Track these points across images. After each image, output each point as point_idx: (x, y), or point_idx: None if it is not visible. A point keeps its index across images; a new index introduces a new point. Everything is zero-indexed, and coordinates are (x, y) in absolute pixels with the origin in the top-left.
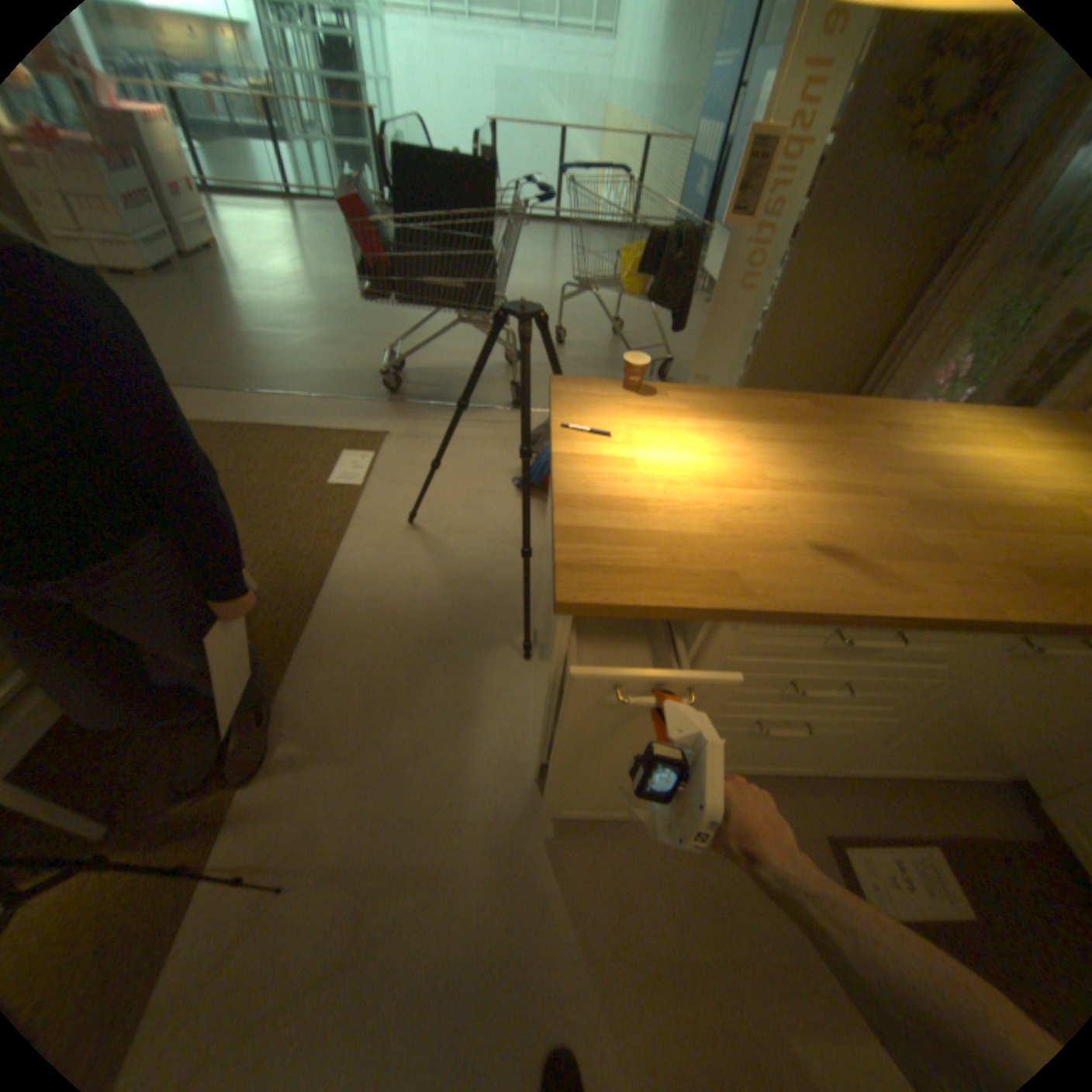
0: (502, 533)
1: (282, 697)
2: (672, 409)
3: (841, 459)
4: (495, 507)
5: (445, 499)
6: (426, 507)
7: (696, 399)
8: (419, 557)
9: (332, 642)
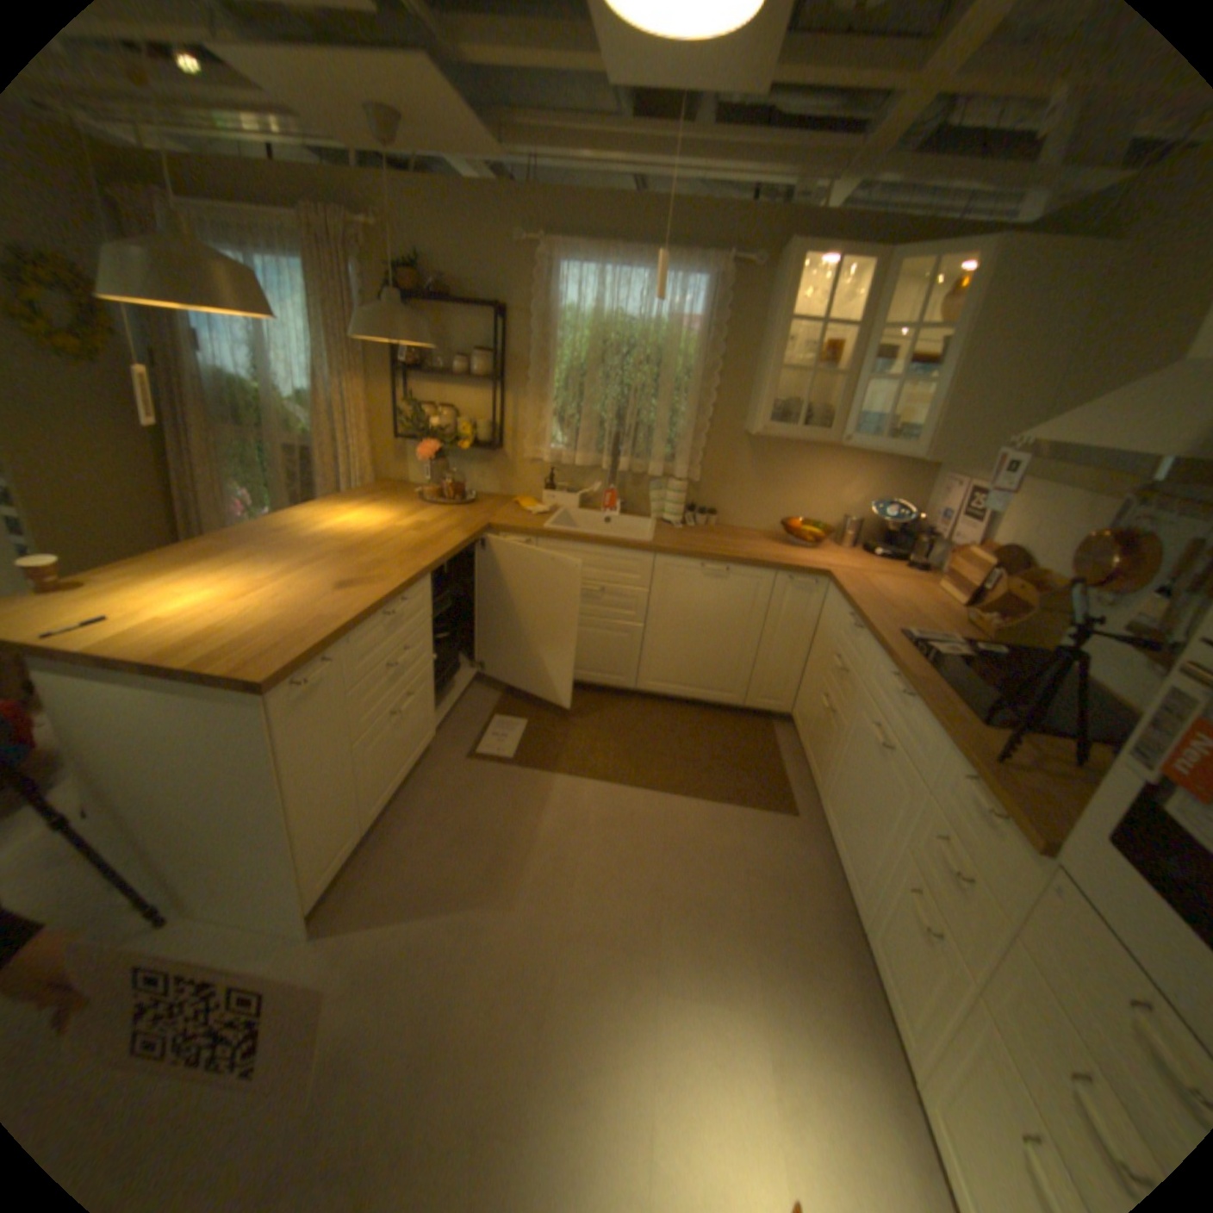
0: None
1: None
2: (122, 584)
3: (281, 554)
4: None
5: None
6: None
7: (128, 571)
8: None
9: None
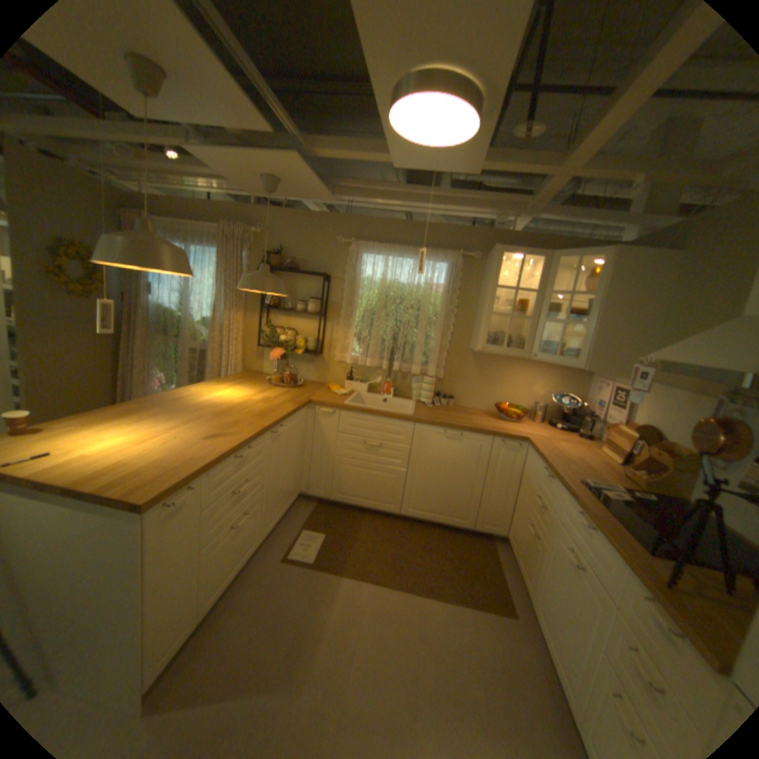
0: None
1: None
2: (67, 431)
3: (175, 415)
4: None
5: None
6: None
7: (73, 423)
8: None
9: None
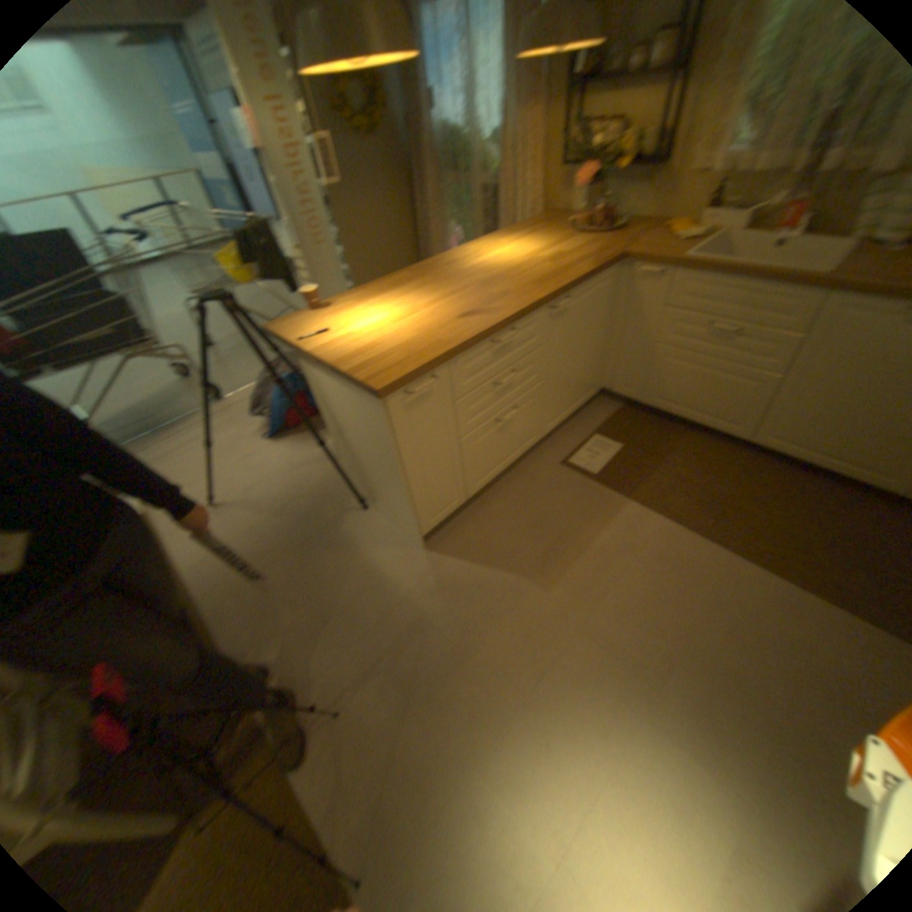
0: (287, 465)
1: (229, 648)
2: (349, 305)
3: (443, 284)
4: (268, 455)
5: (227, 475)
6: (217, 488)
7: (356, 296)
8: (244, 514)
9: (232, 597)
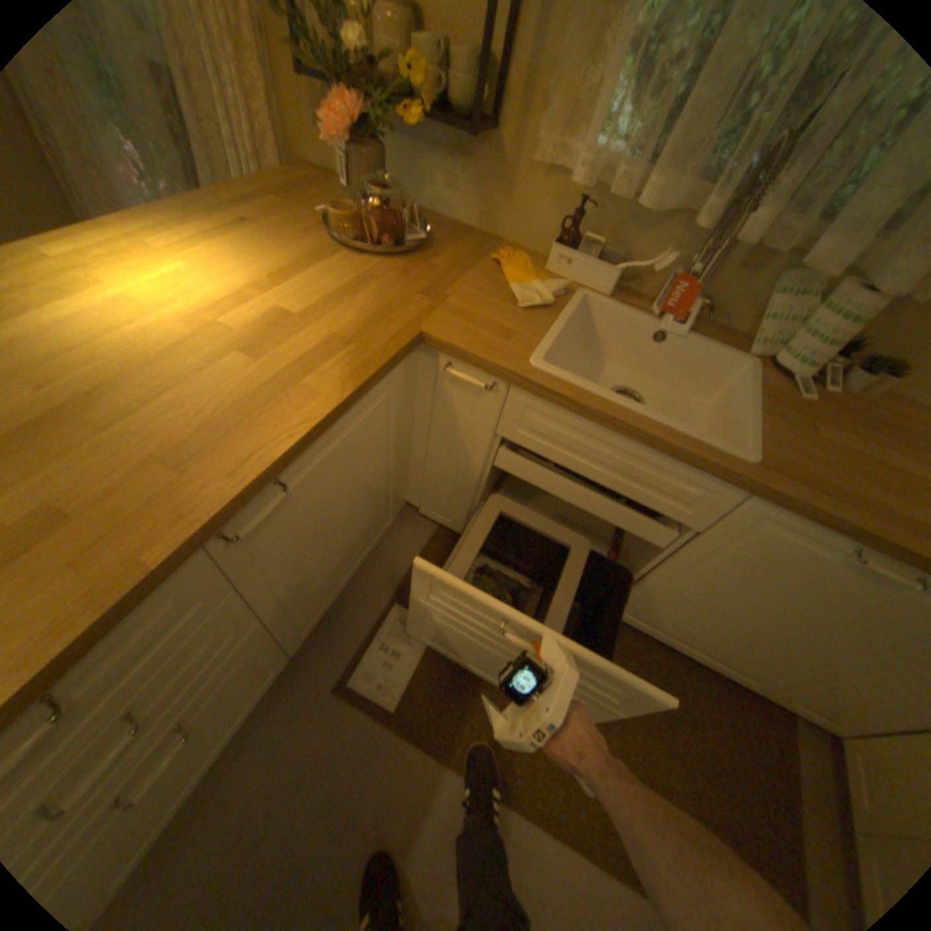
0: None
1: None
2: None
3: None
4: None
5: None
6: None
7: None
8: None
9: None
